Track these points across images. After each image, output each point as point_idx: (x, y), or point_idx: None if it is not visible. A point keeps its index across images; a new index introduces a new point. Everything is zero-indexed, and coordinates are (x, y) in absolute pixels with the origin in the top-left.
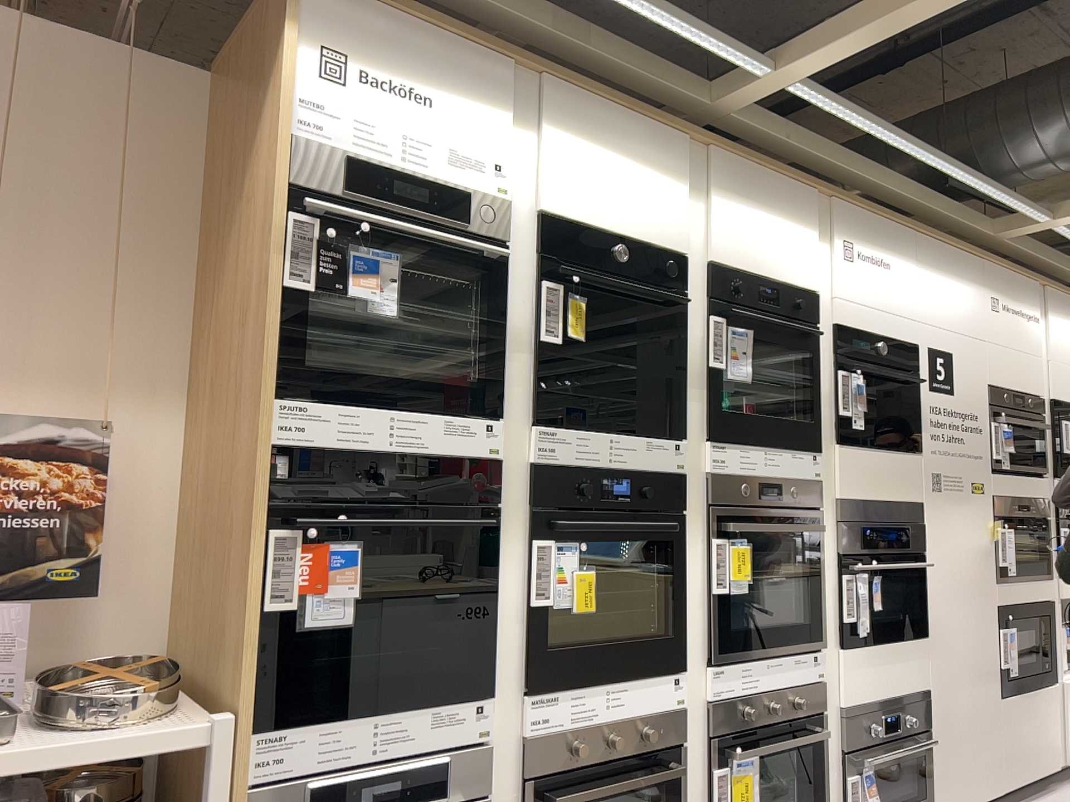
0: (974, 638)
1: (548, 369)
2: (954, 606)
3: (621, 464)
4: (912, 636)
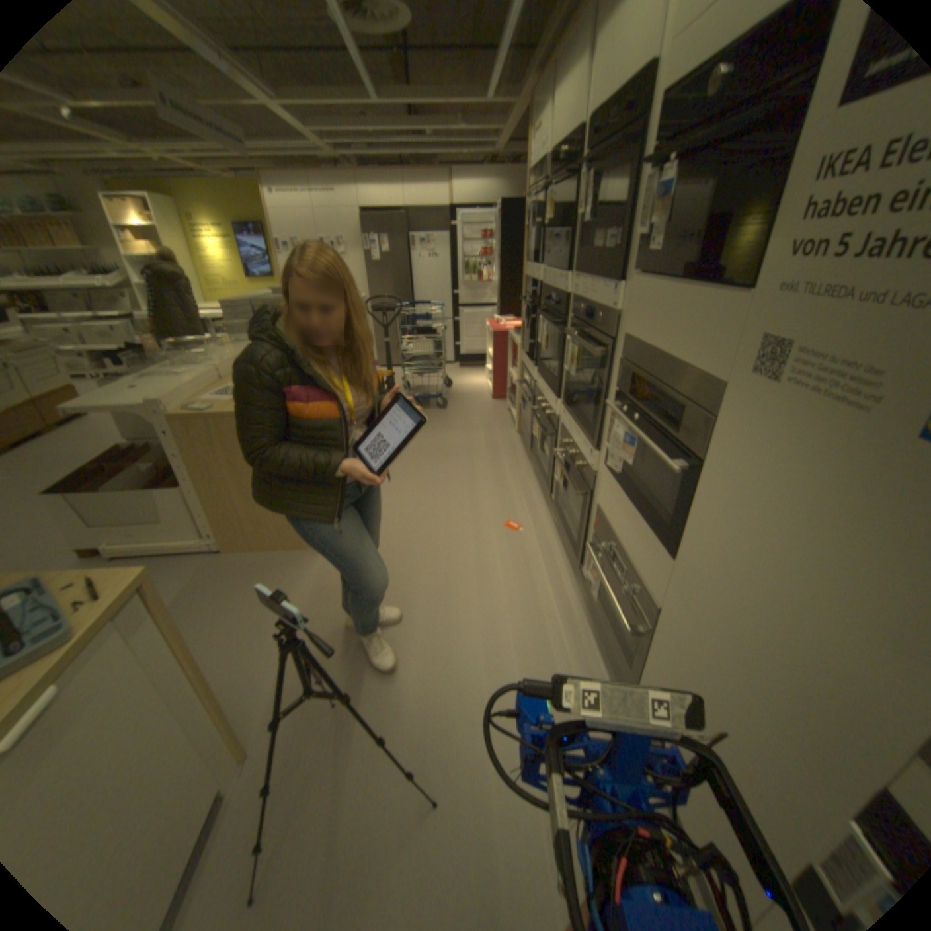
0: (762, 704)
1: (548, 240)
2: (735, 596)
3: (553, 288)
4: (657, 536)
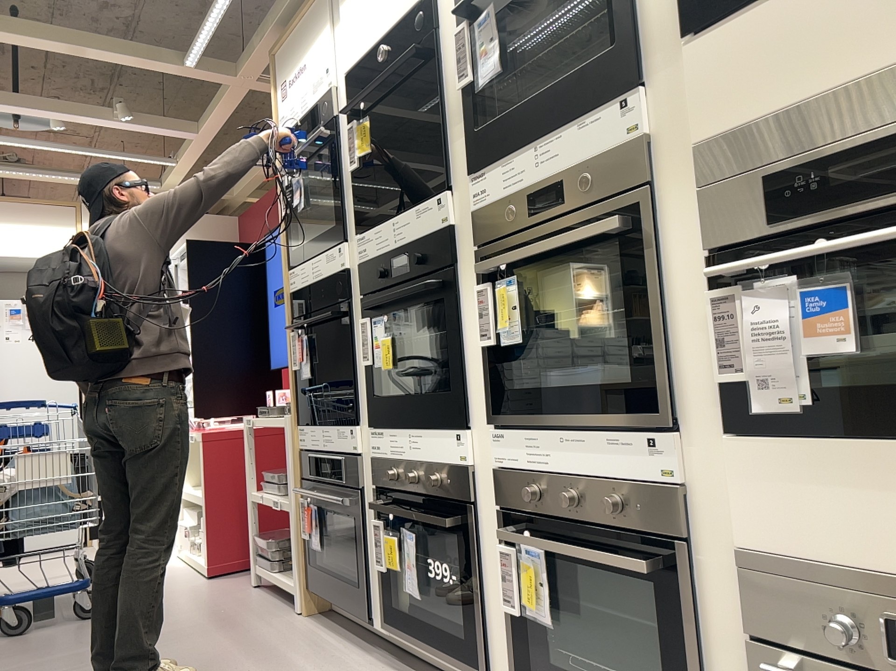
0: None
1: (361, 188)
2: None
3: (399, 240)
4: None
